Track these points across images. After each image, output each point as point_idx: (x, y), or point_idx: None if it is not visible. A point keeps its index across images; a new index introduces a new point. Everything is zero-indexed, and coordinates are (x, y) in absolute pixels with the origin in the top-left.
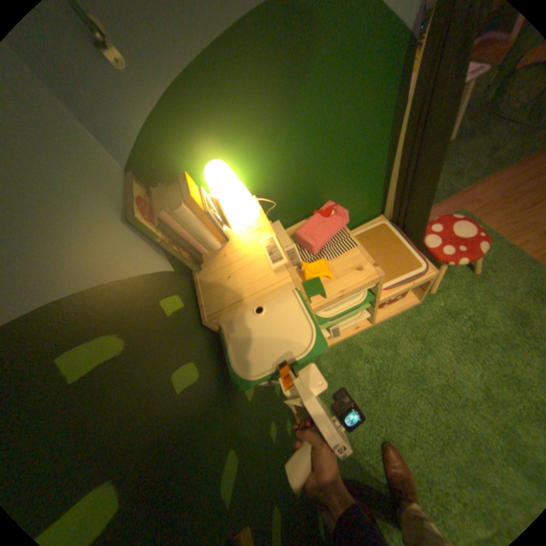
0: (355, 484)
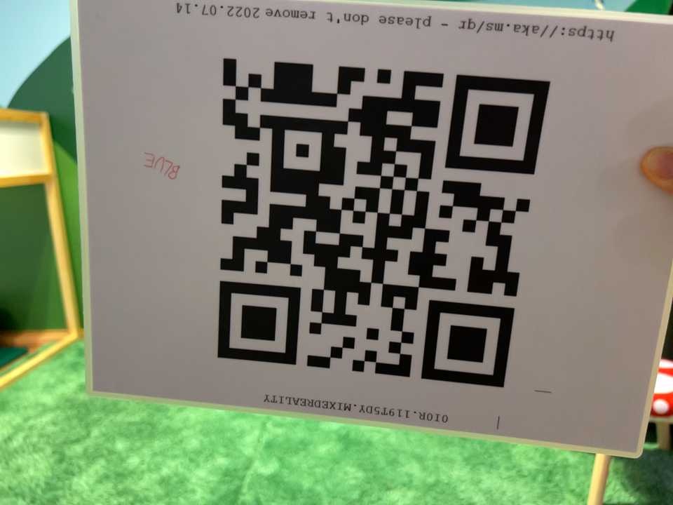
0: None
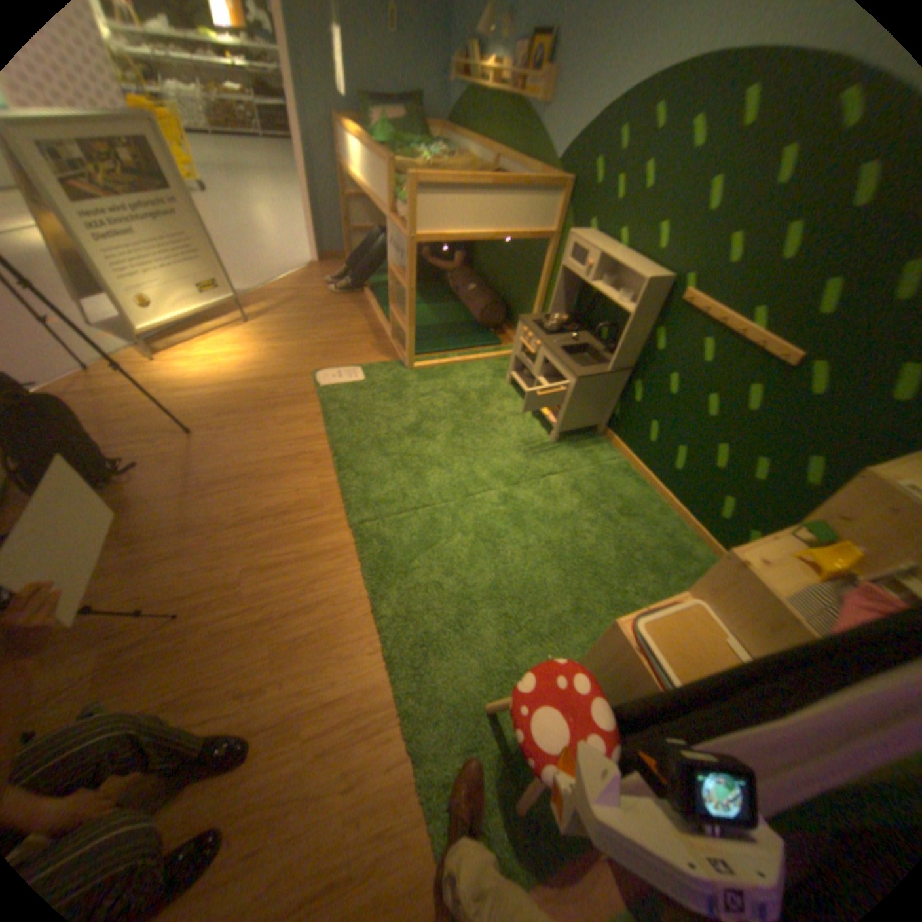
0: (636, 499)
